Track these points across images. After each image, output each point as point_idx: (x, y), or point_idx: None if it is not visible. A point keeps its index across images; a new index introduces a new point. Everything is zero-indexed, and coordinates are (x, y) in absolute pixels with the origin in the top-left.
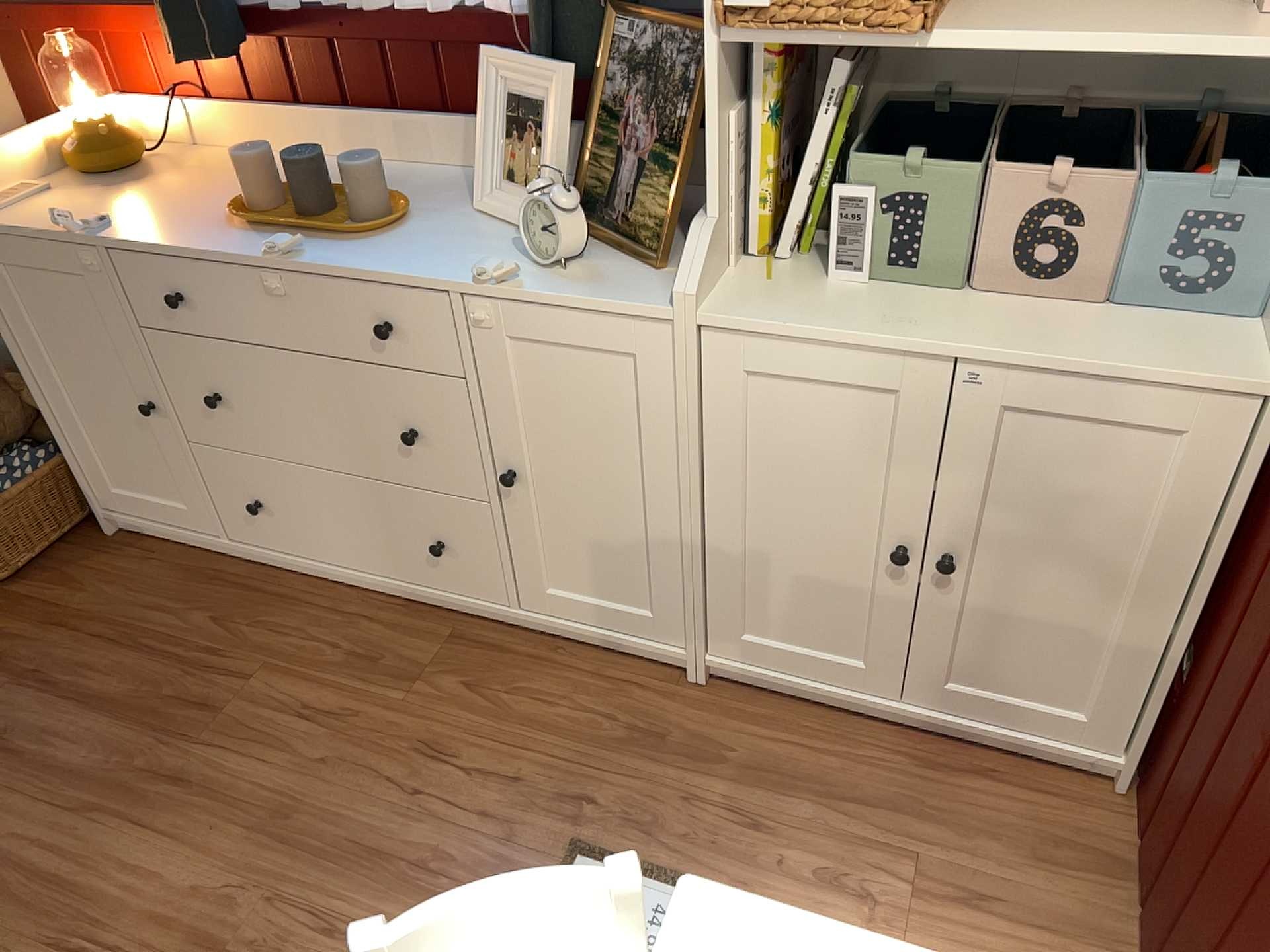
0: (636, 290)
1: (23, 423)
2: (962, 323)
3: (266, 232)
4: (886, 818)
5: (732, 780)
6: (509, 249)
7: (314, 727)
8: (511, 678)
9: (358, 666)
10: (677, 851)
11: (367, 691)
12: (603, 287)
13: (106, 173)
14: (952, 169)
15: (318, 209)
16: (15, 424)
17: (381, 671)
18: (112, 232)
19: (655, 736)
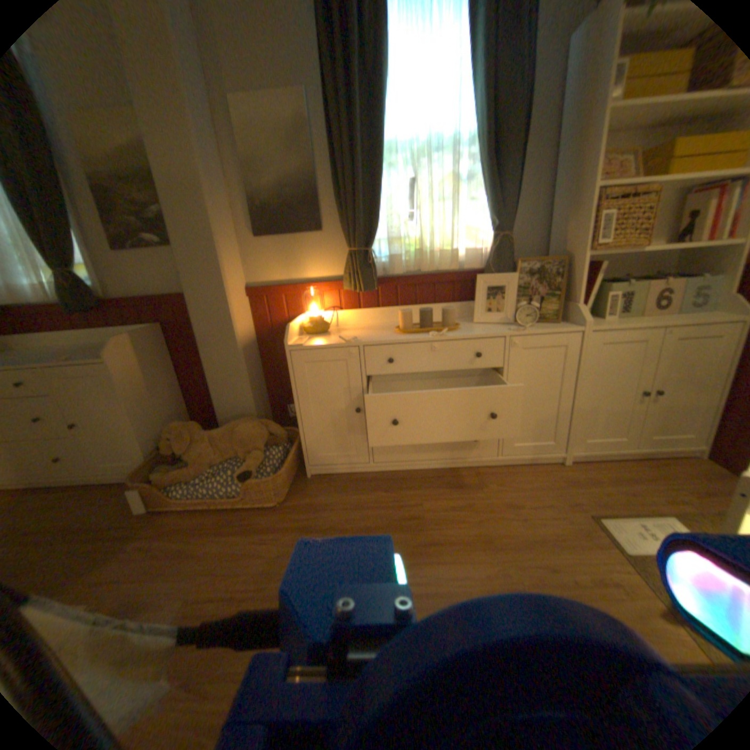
0: (561, 327)
1: (264, 438)
2: (655, 320)
3: (410, 334)
4: (667, 485)
5: (614, 489)
6: (500, 327)
7: (463, 516)
8: (511, 482)
9: (455, 493)
10: (627, 512)
11: (468, 499)
12: (550, 327)
13: (320, 329)
14: (639, 283)
15: (428, 324)
16: (262, 438)
17: (465, 492)
18: (356, 339)
19: (576, 484)
